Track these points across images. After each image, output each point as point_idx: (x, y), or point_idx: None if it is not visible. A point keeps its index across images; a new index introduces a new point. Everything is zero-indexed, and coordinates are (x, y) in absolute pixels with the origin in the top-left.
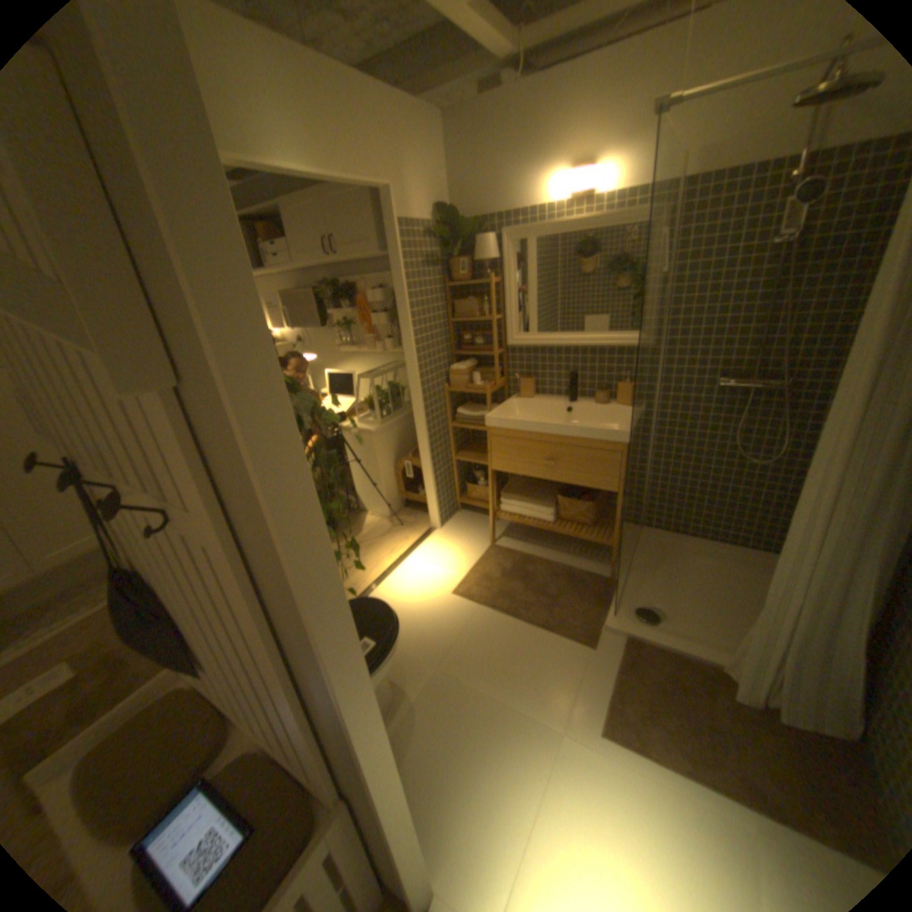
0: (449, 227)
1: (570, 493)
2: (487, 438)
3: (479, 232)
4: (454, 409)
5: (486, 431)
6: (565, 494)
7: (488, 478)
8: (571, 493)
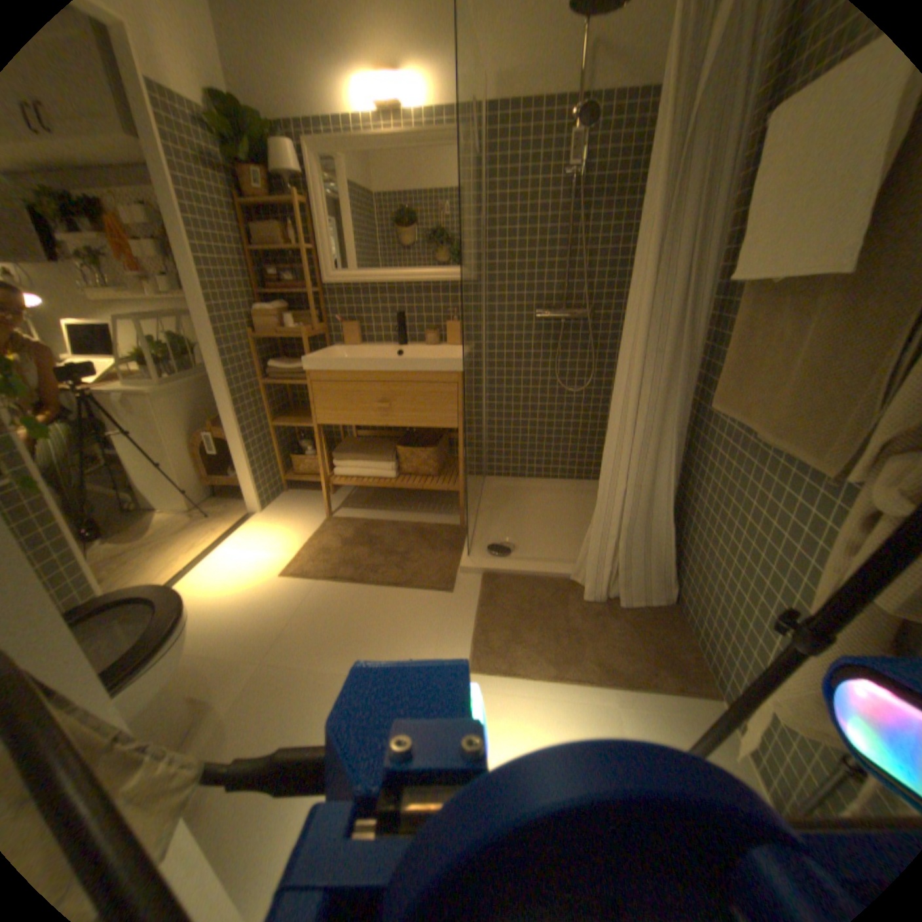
0: (236, 130)
1: (411, 447)
2: (311, 392)
3: (275, 140)
4: (268, 363)
5: (309, 383)
6: (407, 448)
7: (318, 443)
8: (412, 446)
